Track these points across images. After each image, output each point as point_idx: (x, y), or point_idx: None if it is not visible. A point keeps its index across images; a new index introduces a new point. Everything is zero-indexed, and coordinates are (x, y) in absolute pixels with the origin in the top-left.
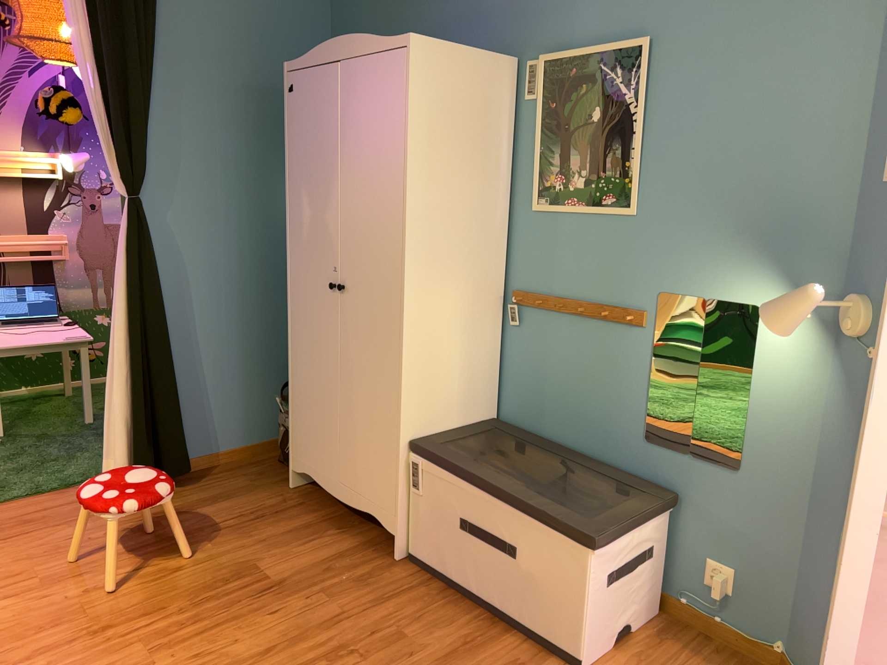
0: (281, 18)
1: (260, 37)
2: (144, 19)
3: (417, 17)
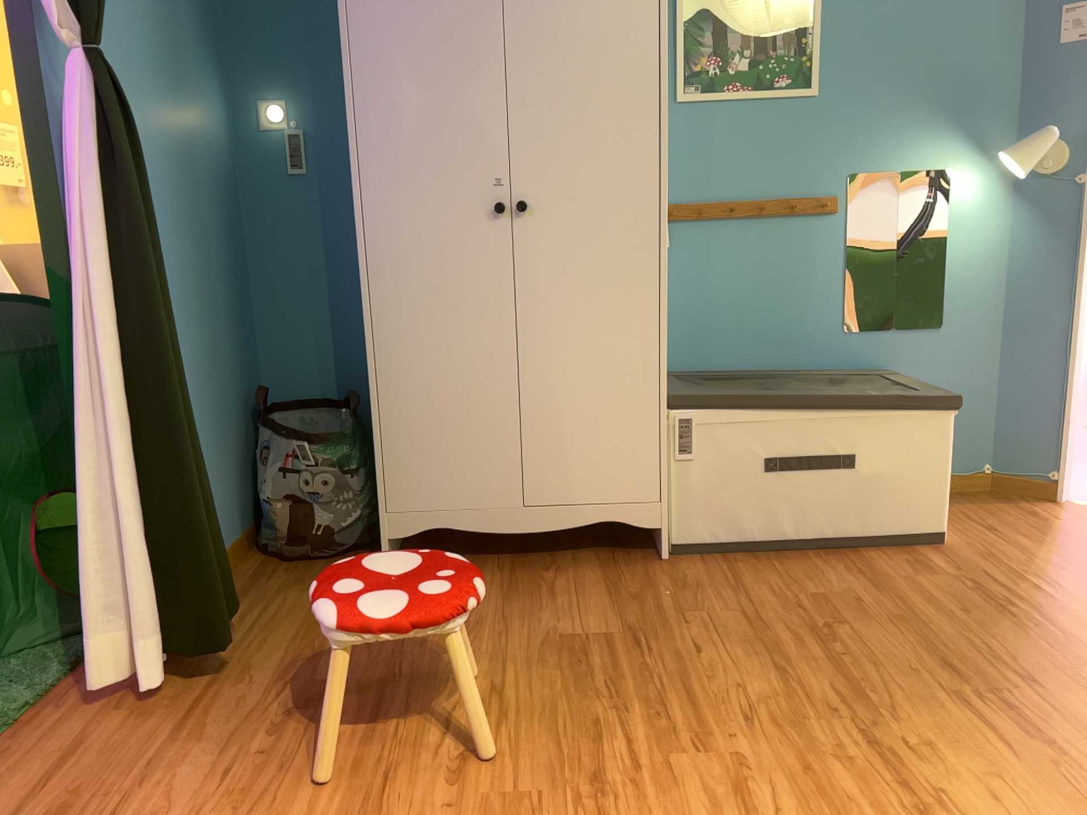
0: None
1: None
2: None
3: None
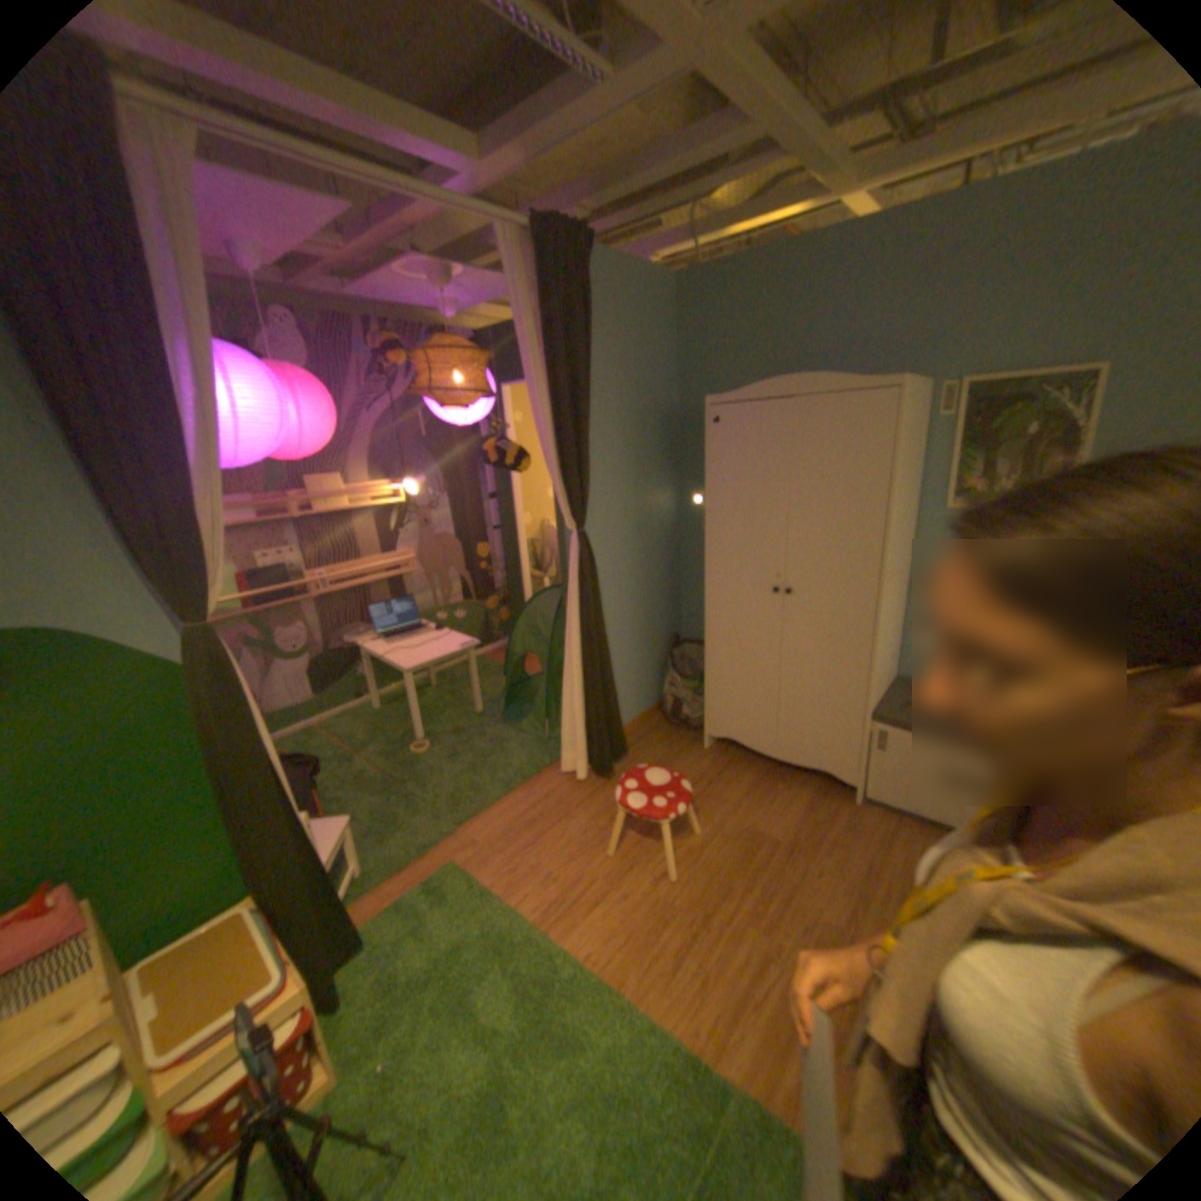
0: (647, 347)
1: (636, 367)
2: (583, 368)
3: (794, 341)
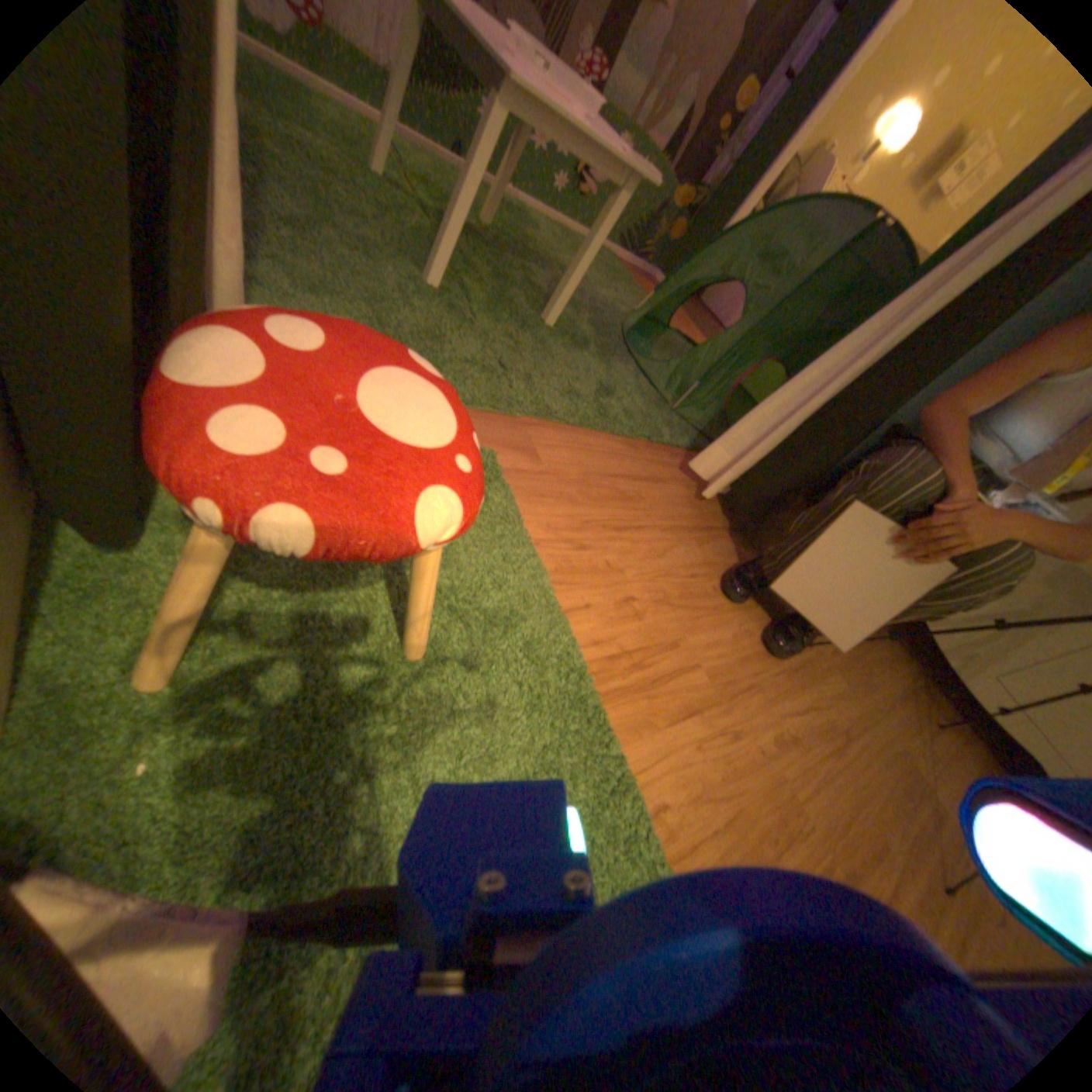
0: None
1: None
2: None
3: None
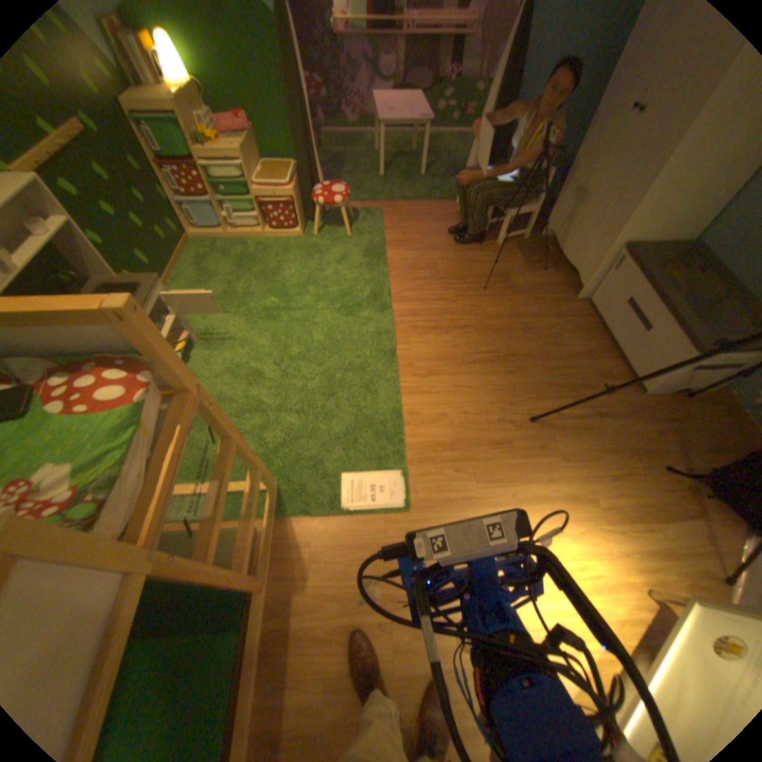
0: None
1: None
2: None
3: None
